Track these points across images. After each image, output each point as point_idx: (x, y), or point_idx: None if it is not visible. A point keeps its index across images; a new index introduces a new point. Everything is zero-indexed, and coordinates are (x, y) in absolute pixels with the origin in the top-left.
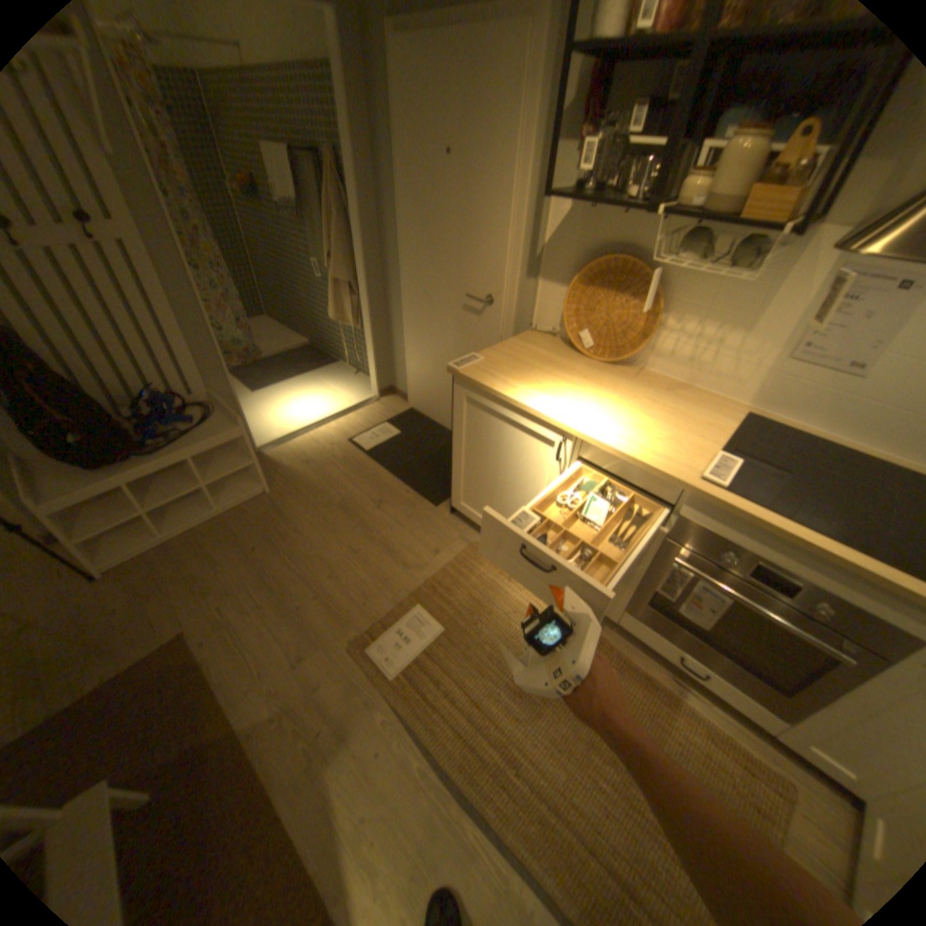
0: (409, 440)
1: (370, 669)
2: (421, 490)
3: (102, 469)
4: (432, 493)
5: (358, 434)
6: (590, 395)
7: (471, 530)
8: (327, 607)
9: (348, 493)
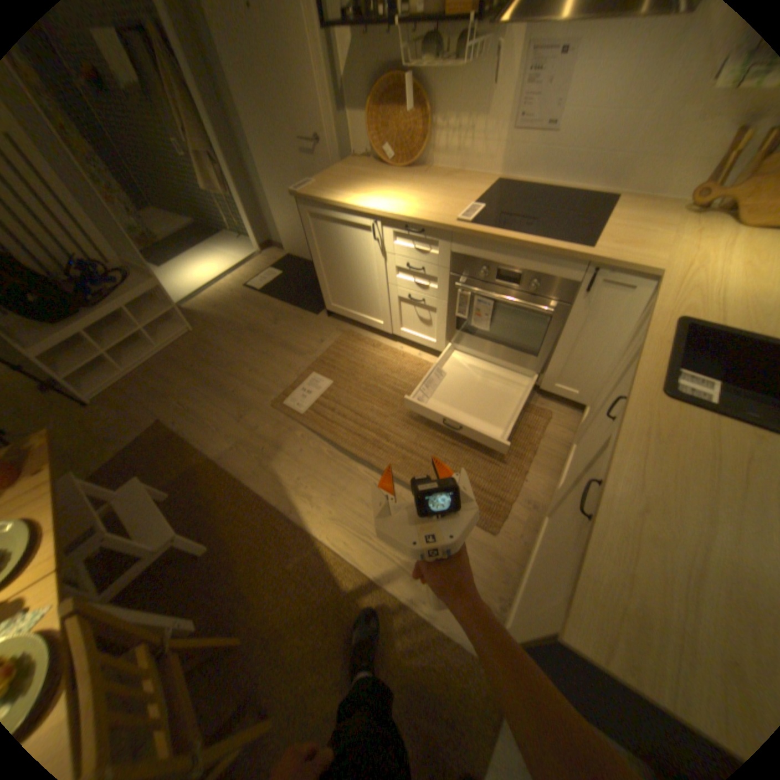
0: (289, 276)
1: (287, 412)
2: (304, 307)
3: (60, 322)
4: (312, 307)
5: (249, 280)
6: (390, 190)
7: (343, 324)
8: (252, 387)
9: (250, 320)
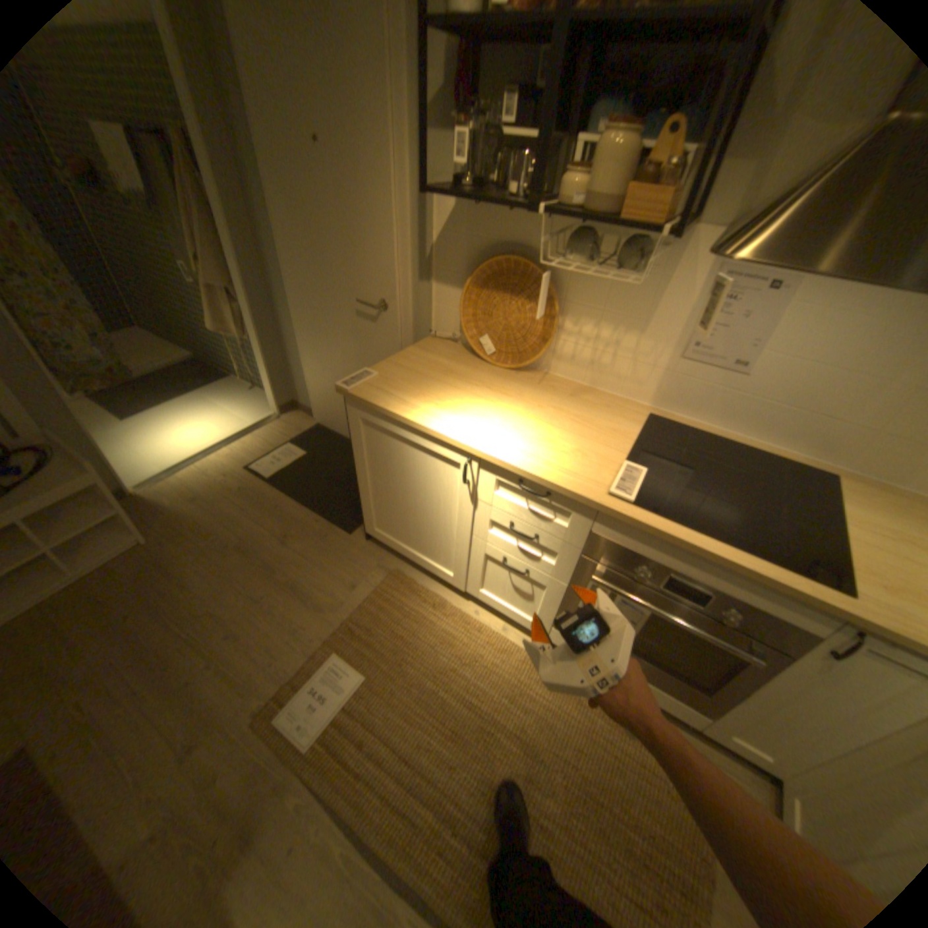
0: (315, 461)
1: (278, 744)
2: (332, 517)
3: None
4: (344, 519)
5: (256, 459)
6: (494, 408)
7: (390, 557)
8: (223, 676)
9: (245, 531)
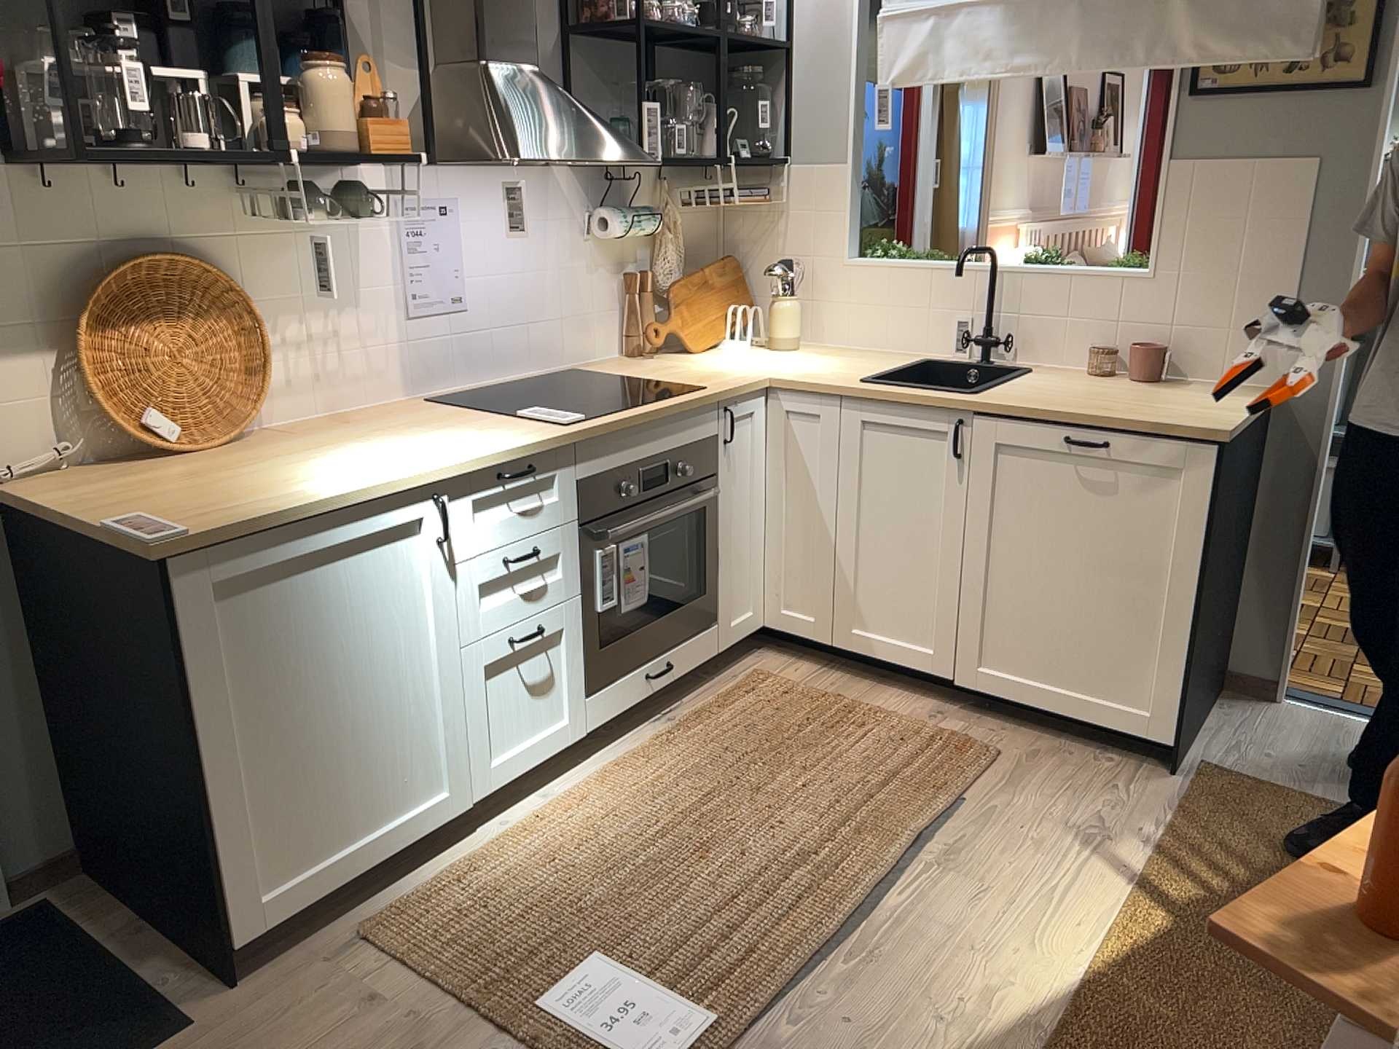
0: None
1: None
2: None
3: None
4: (122, 1042)
5: None
6: (345, 456)
7: (313, 942)
8: None
9: None
